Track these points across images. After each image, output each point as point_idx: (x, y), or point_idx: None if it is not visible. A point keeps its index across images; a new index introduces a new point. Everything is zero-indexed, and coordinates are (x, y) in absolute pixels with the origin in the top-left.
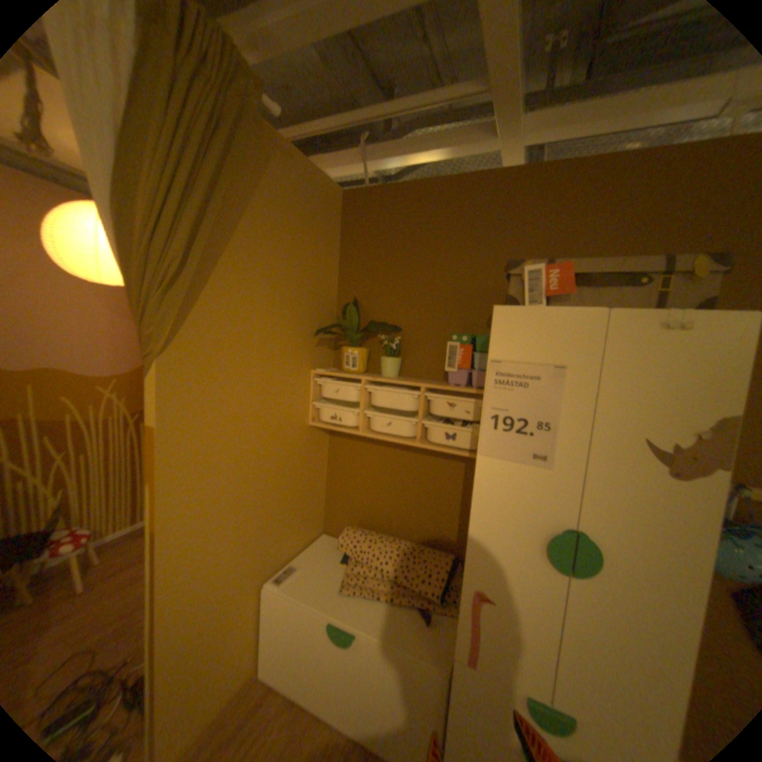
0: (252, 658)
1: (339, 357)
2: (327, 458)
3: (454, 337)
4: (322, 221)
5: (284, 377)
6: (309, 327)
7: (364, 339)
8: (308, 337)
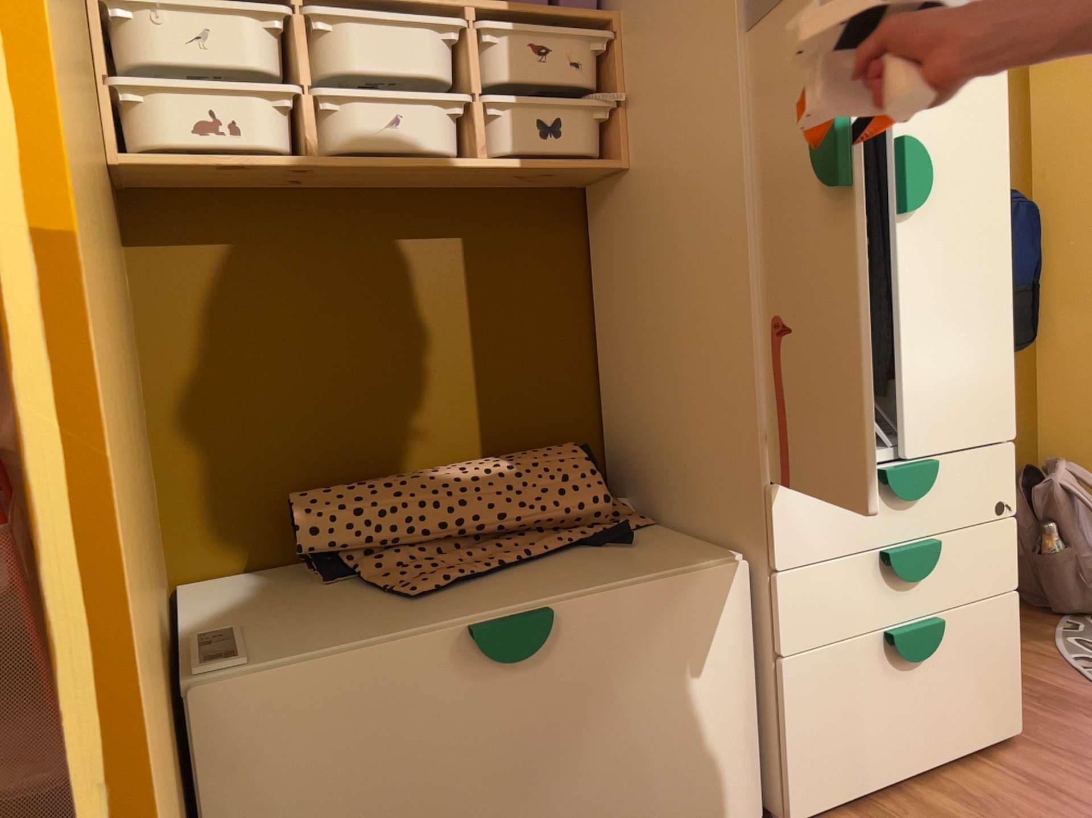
0: None
1: None
2: (137, 331)
3: None
4: None
5: None
6: None
7: None
8: None
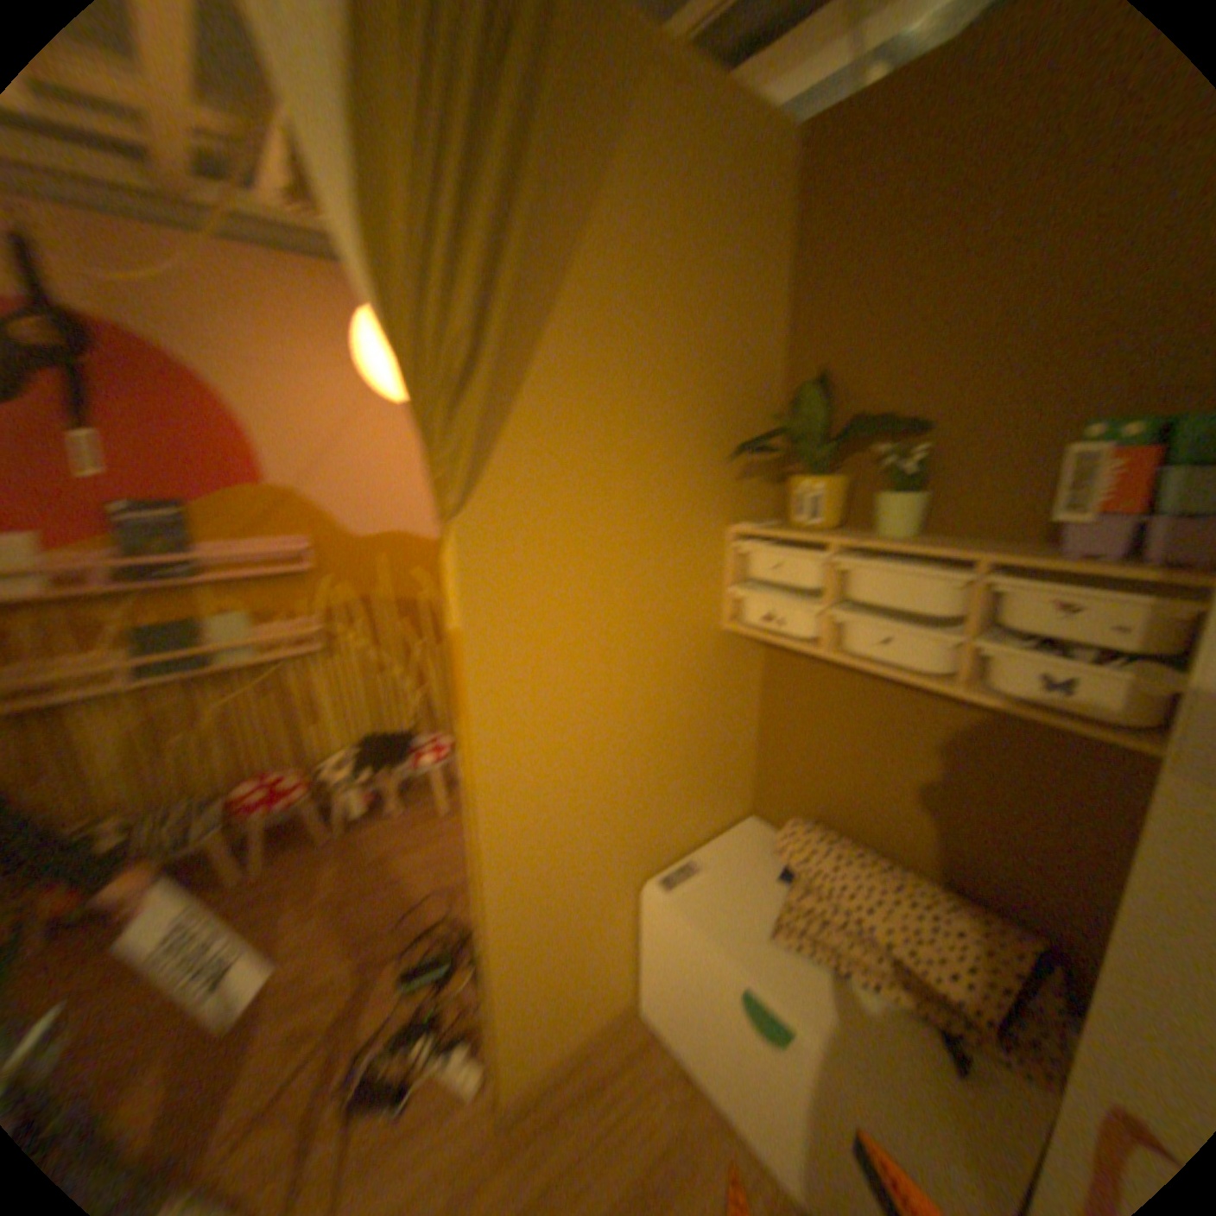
0: (630, 985)
1: (784, 496)
2: (759, 688)
3: (1094, 428)
4: (749, 207)
5: (671, 543)
6: (720, 442)
7: (837, 455)
8: (720, 461)
